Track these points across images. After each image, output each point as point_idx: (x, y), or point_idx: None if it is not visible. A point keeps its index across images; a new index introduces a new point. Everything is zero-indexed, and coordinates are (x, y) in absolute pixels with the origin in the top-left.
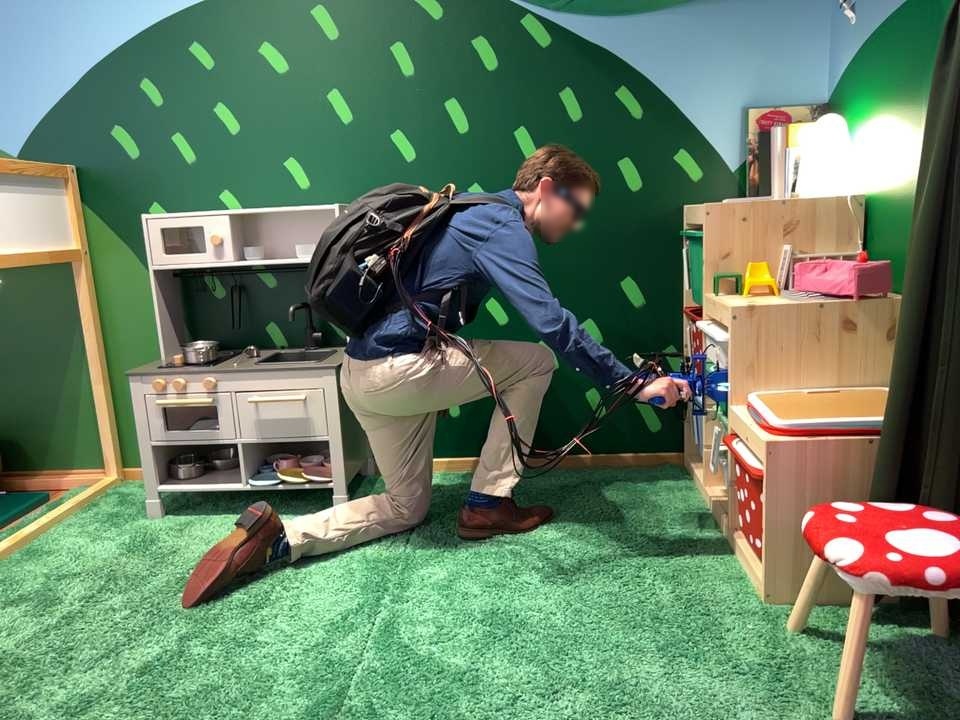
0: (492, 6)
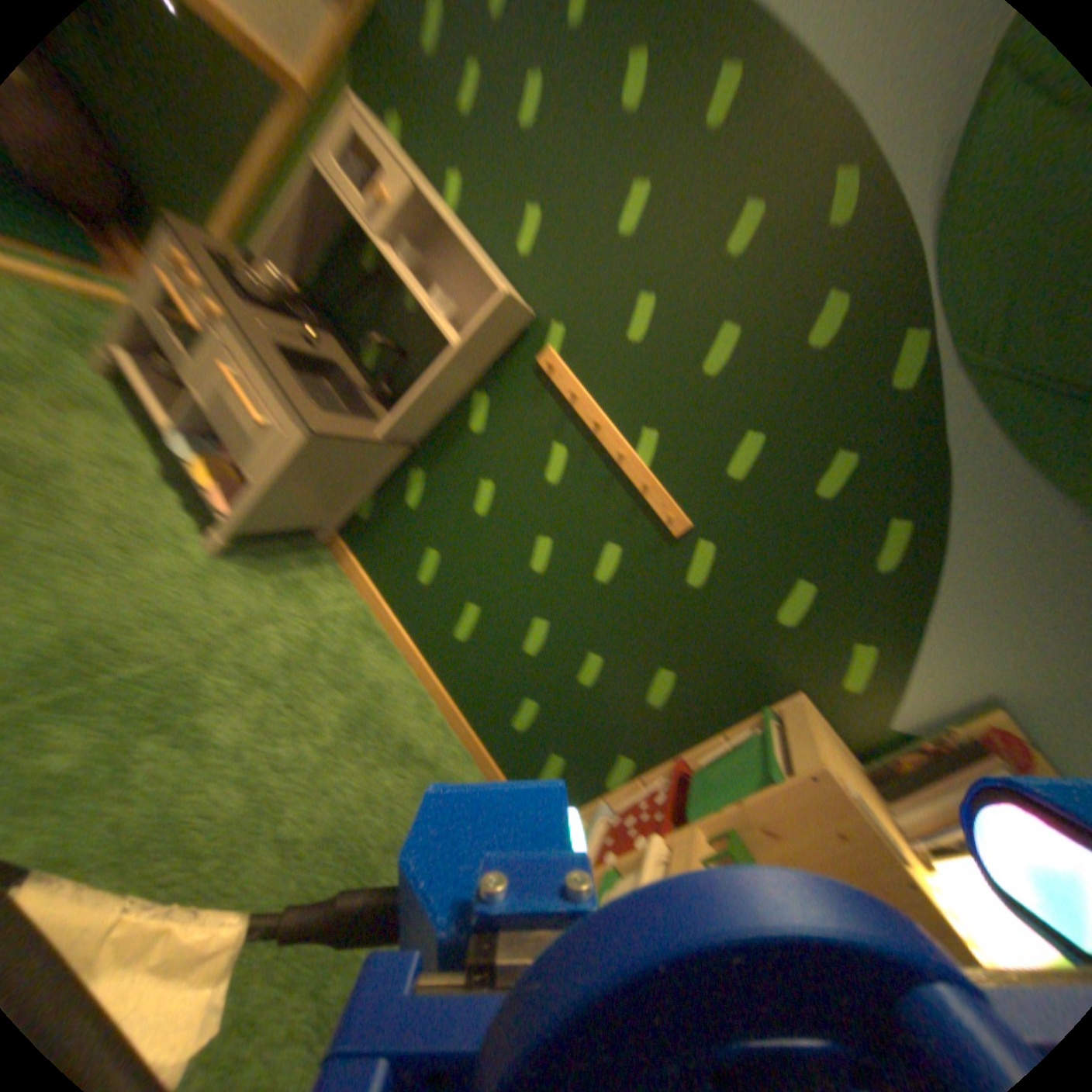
0: (905, 280)
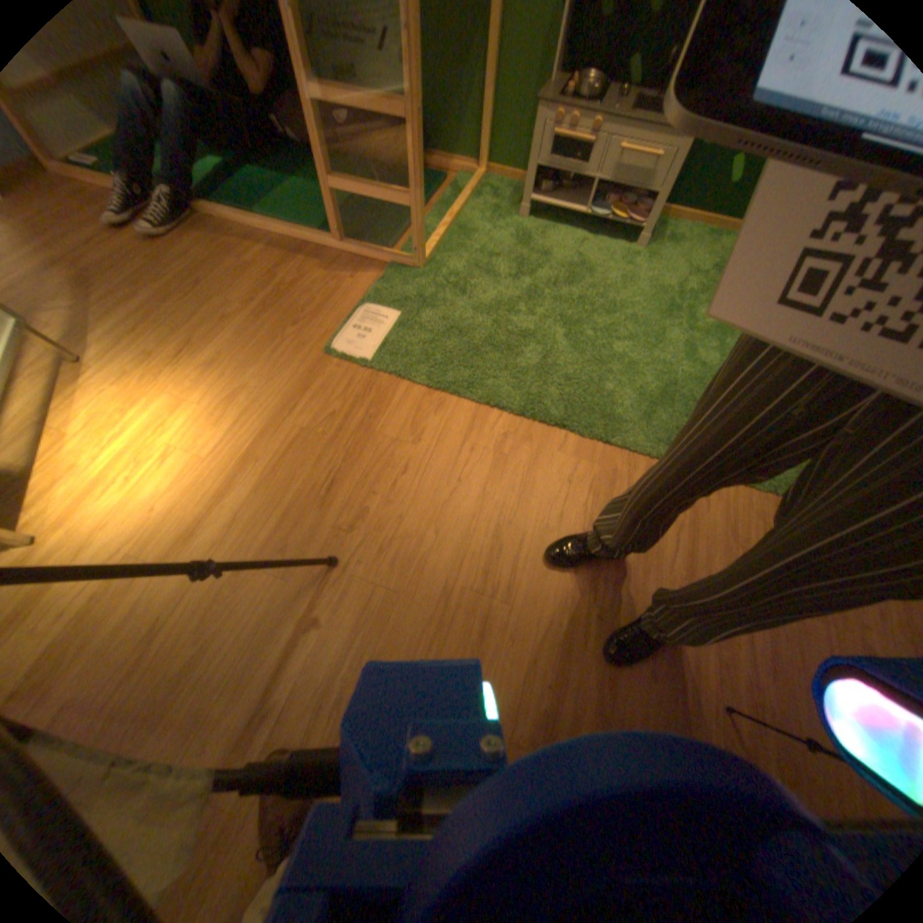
0: None
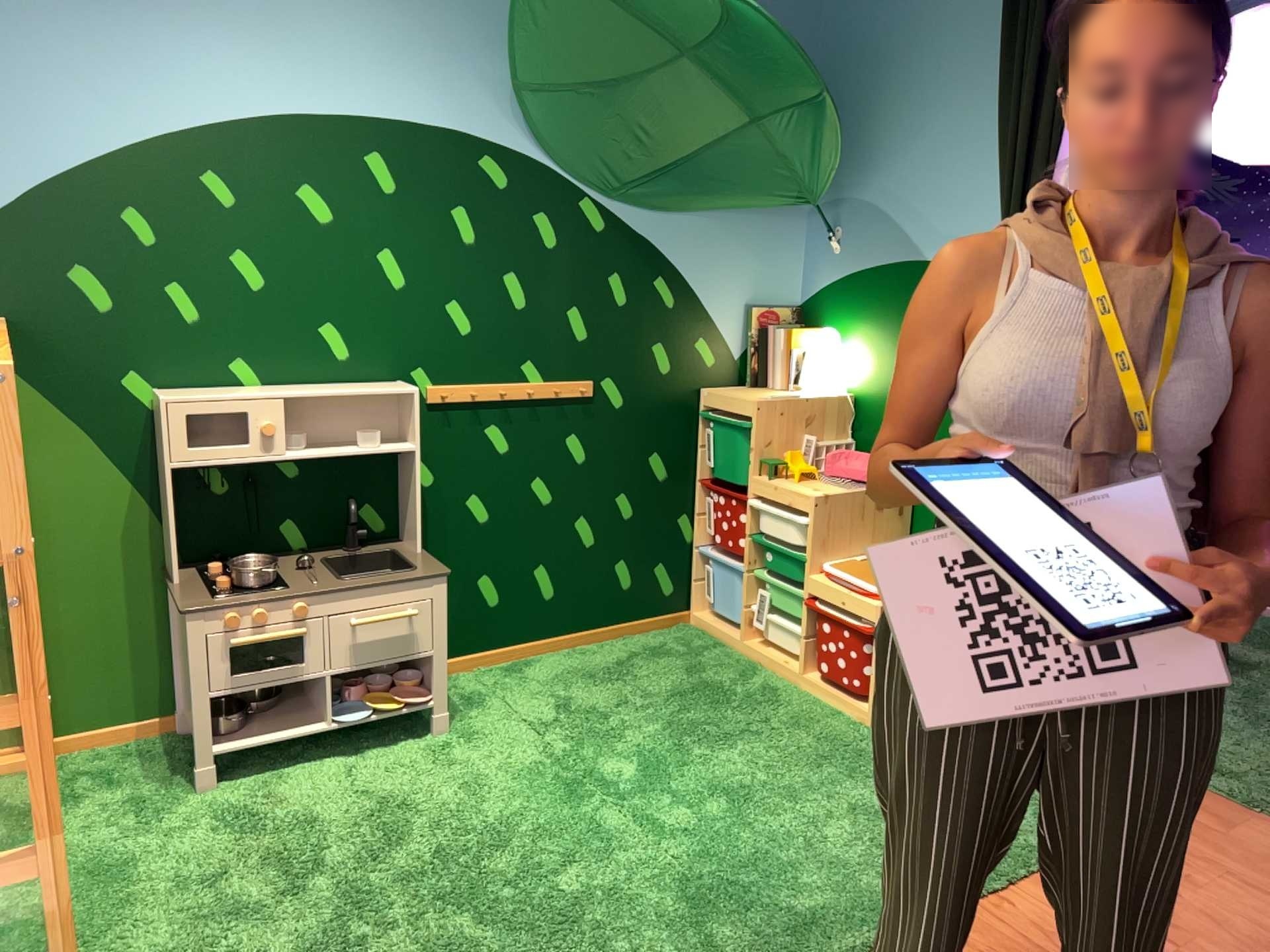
0: (556, 191)
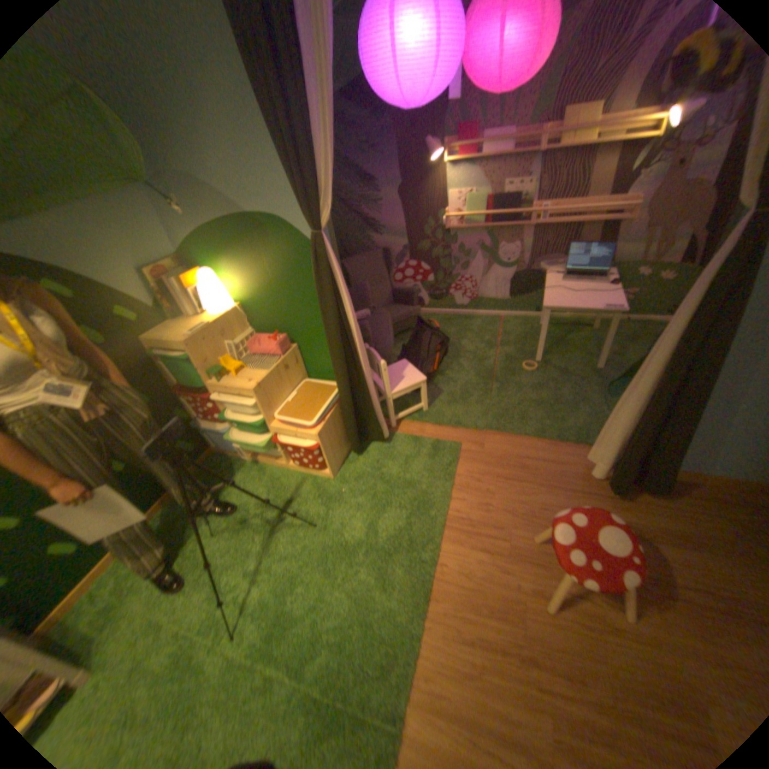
0: None
